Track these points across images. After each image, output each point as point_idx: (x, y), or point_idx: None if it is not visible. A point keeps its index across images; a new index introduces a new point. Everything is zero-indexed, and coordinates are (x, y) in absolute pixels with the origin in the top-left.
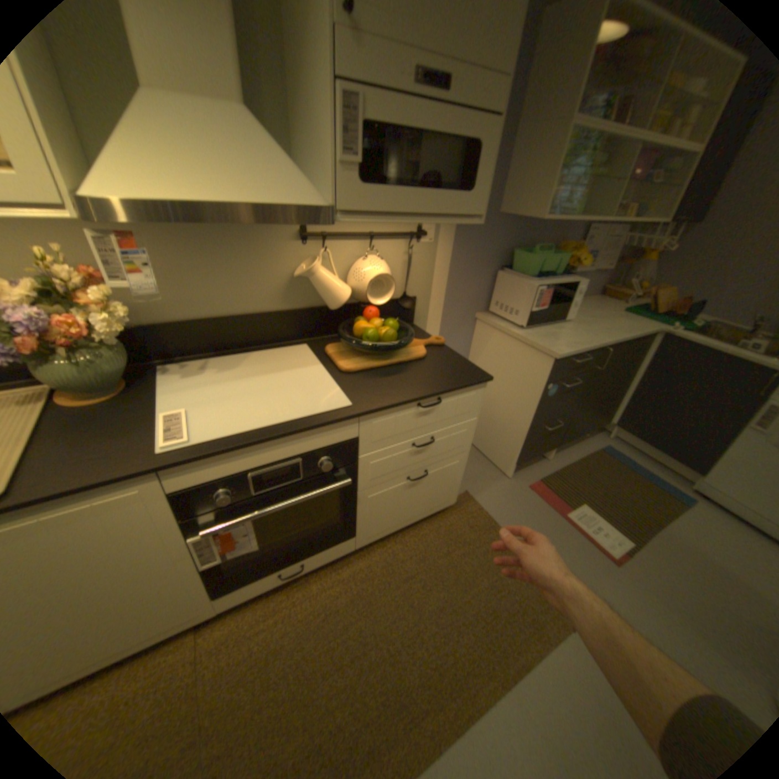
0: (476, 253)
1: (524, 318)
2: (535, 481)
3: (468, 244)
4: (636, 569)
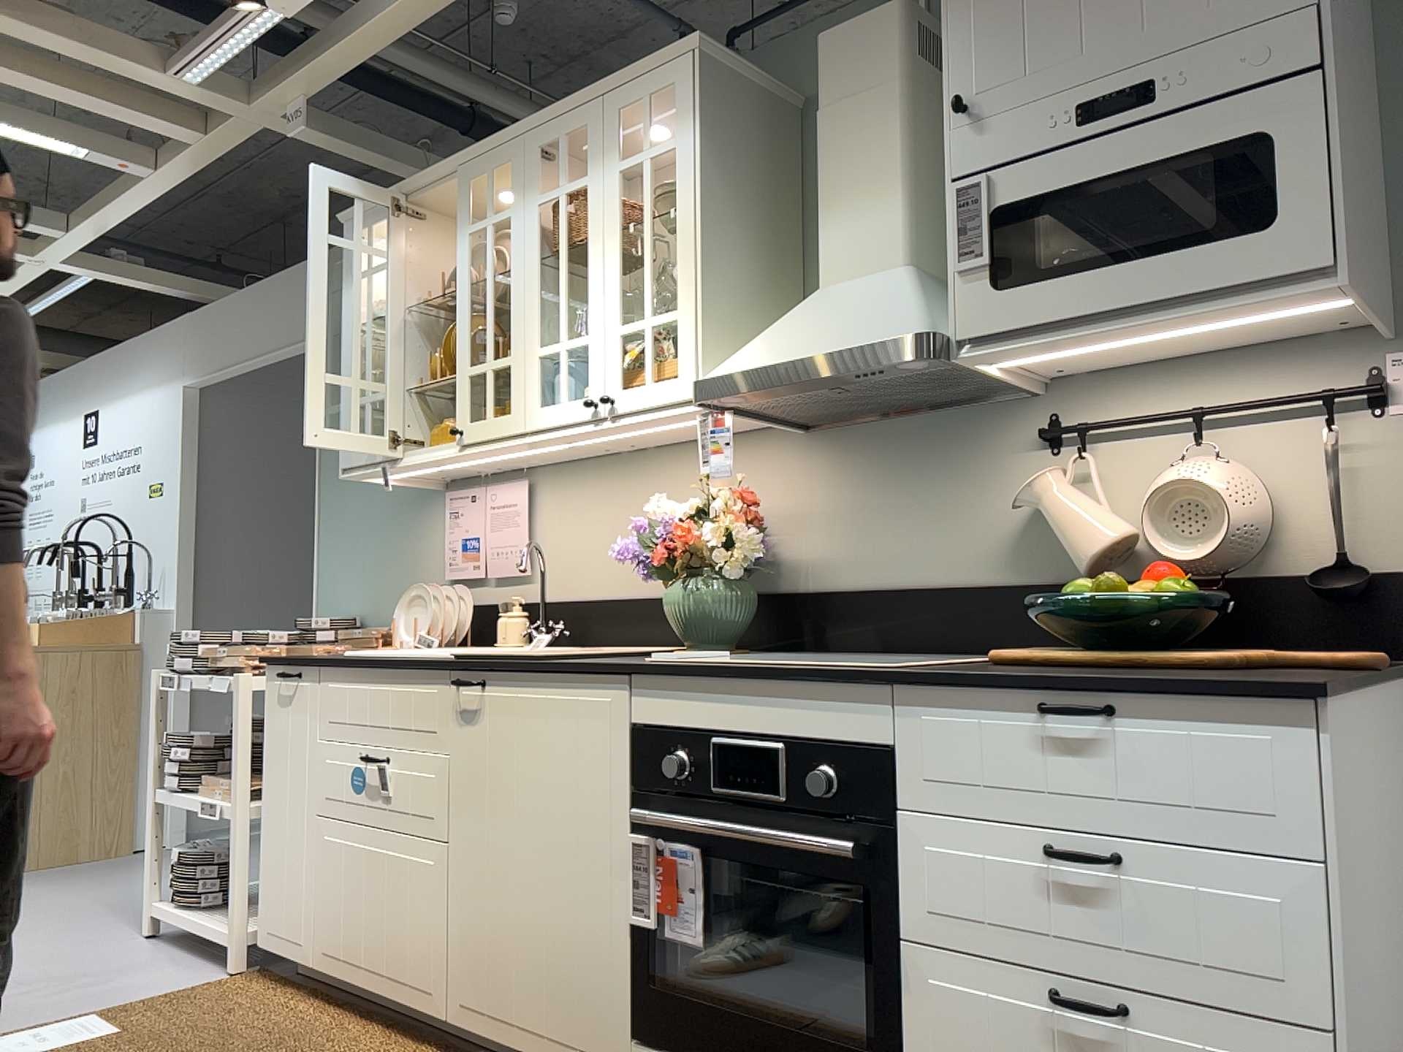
0: None
1: None
2: None
3: None
4: None
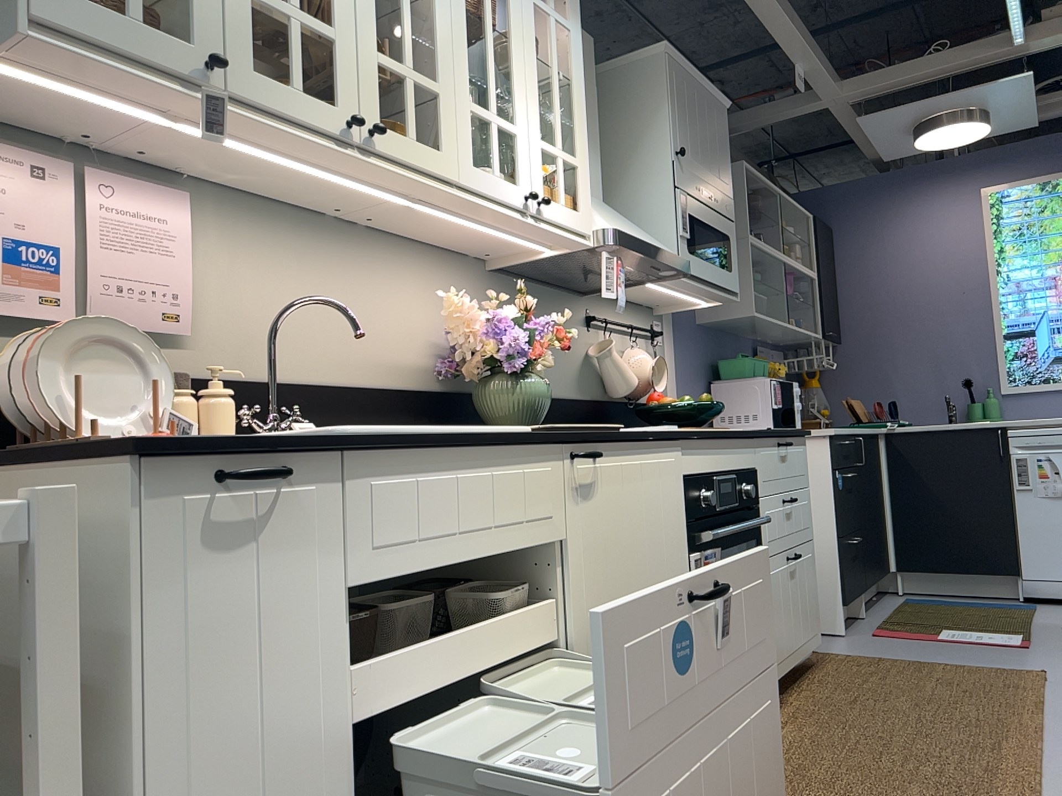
0: (693, 364)
1: (768, 422)
2: (874, 630)
3: (686, 352)
4: (1042, 643)
